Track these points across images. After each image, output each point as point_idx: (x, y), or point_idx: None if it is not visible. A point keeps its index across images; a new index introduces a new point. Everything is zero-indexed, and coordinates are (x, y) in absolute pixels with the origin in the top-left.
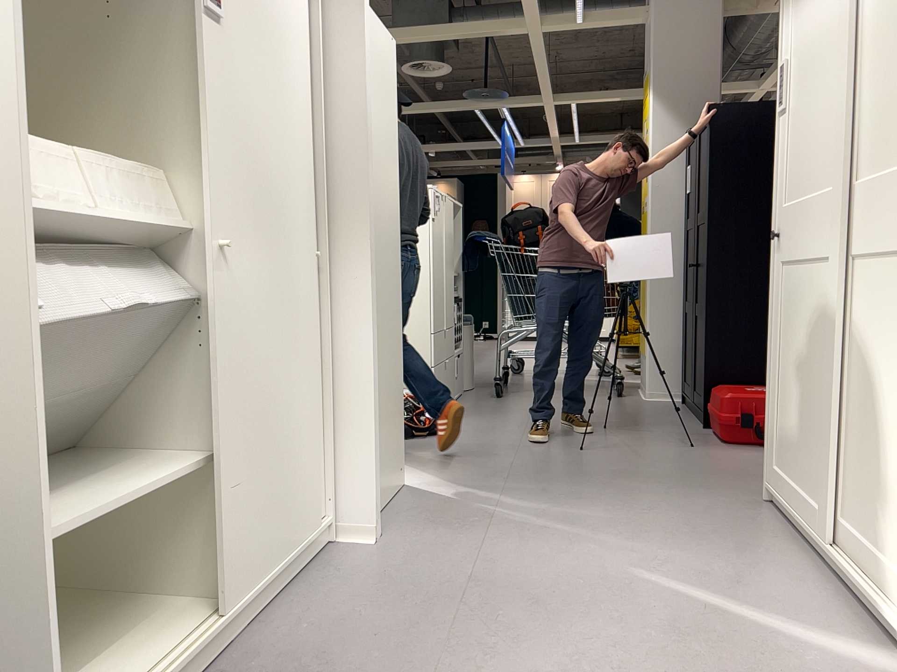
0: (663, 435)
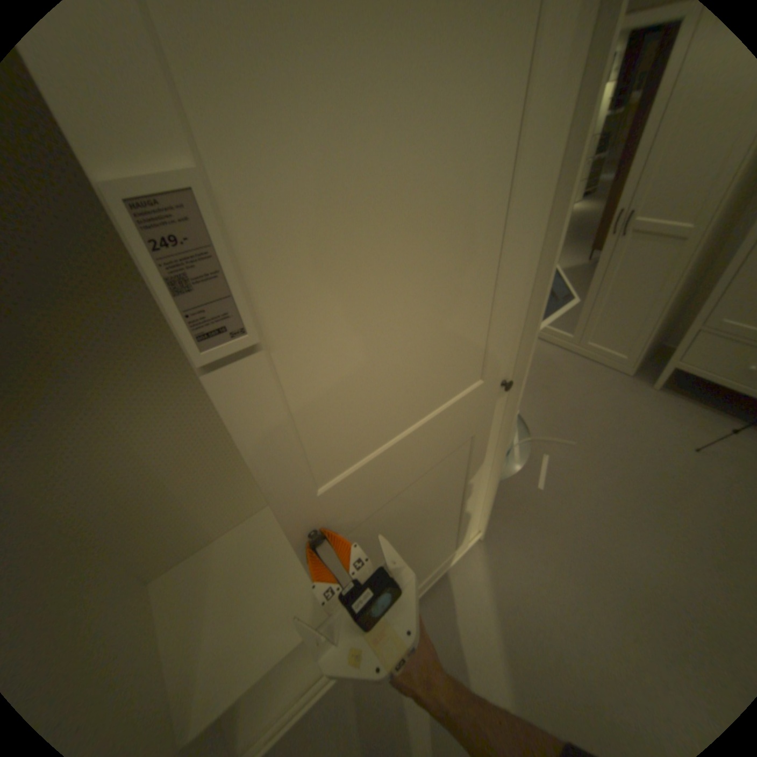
0: None
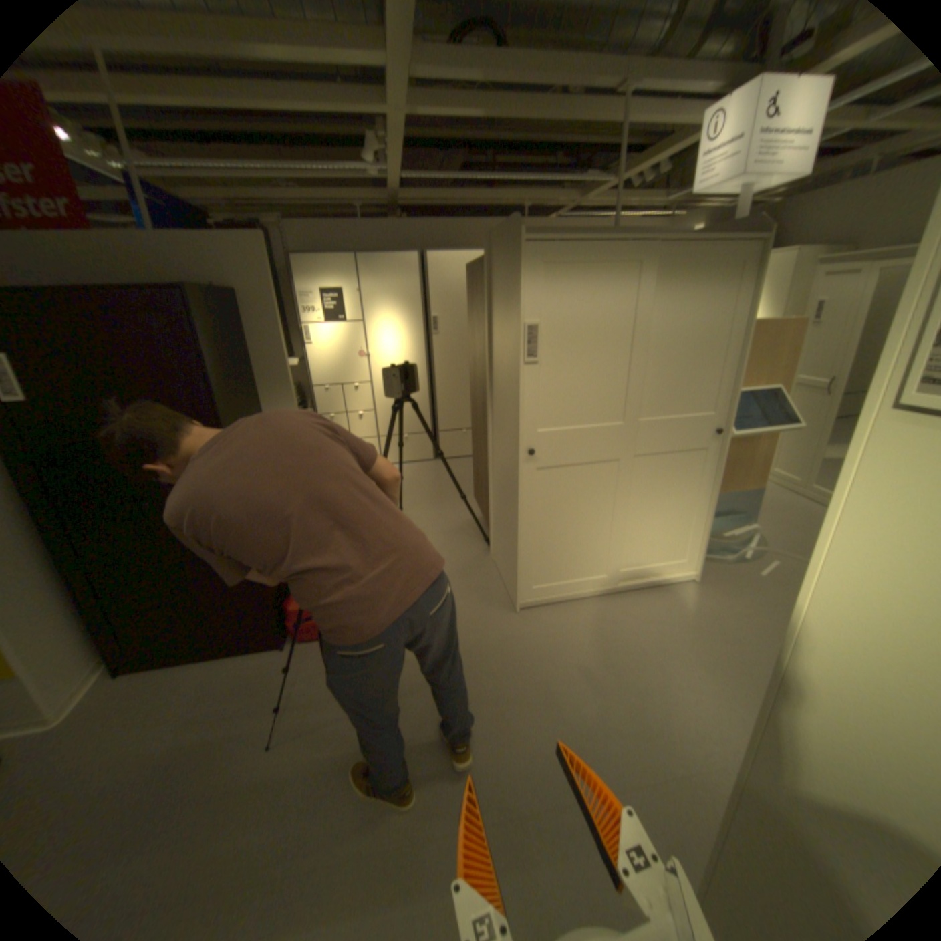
0: (319, 681)
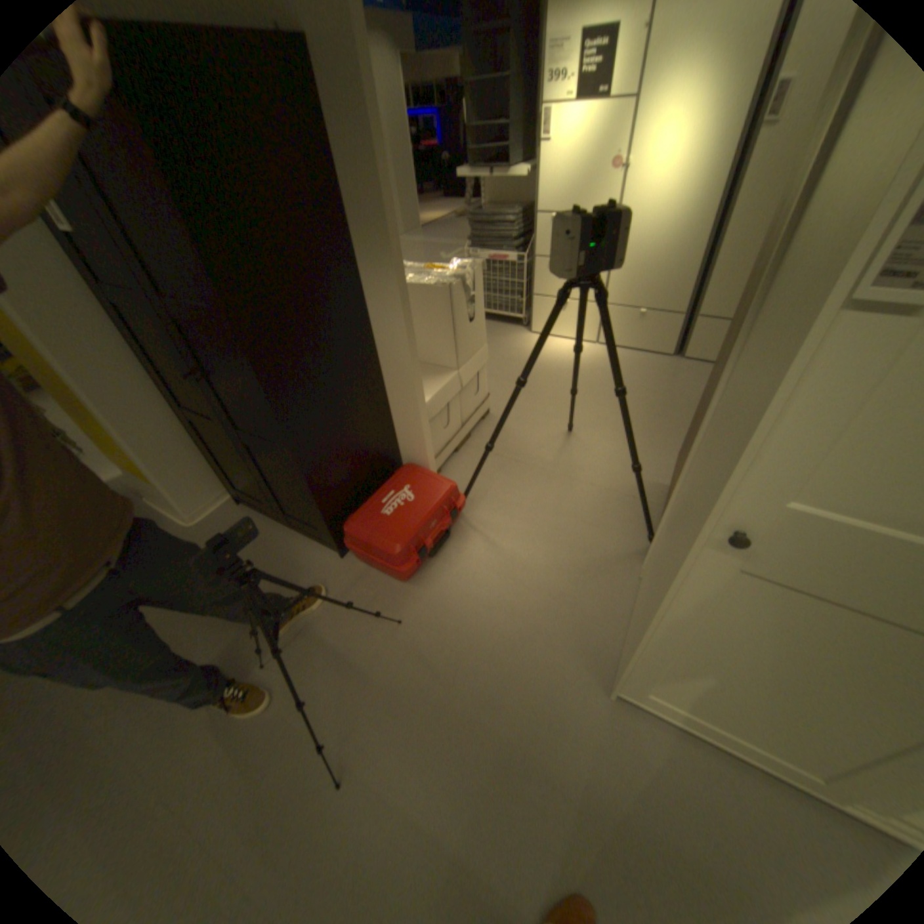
0: (343, 620)
